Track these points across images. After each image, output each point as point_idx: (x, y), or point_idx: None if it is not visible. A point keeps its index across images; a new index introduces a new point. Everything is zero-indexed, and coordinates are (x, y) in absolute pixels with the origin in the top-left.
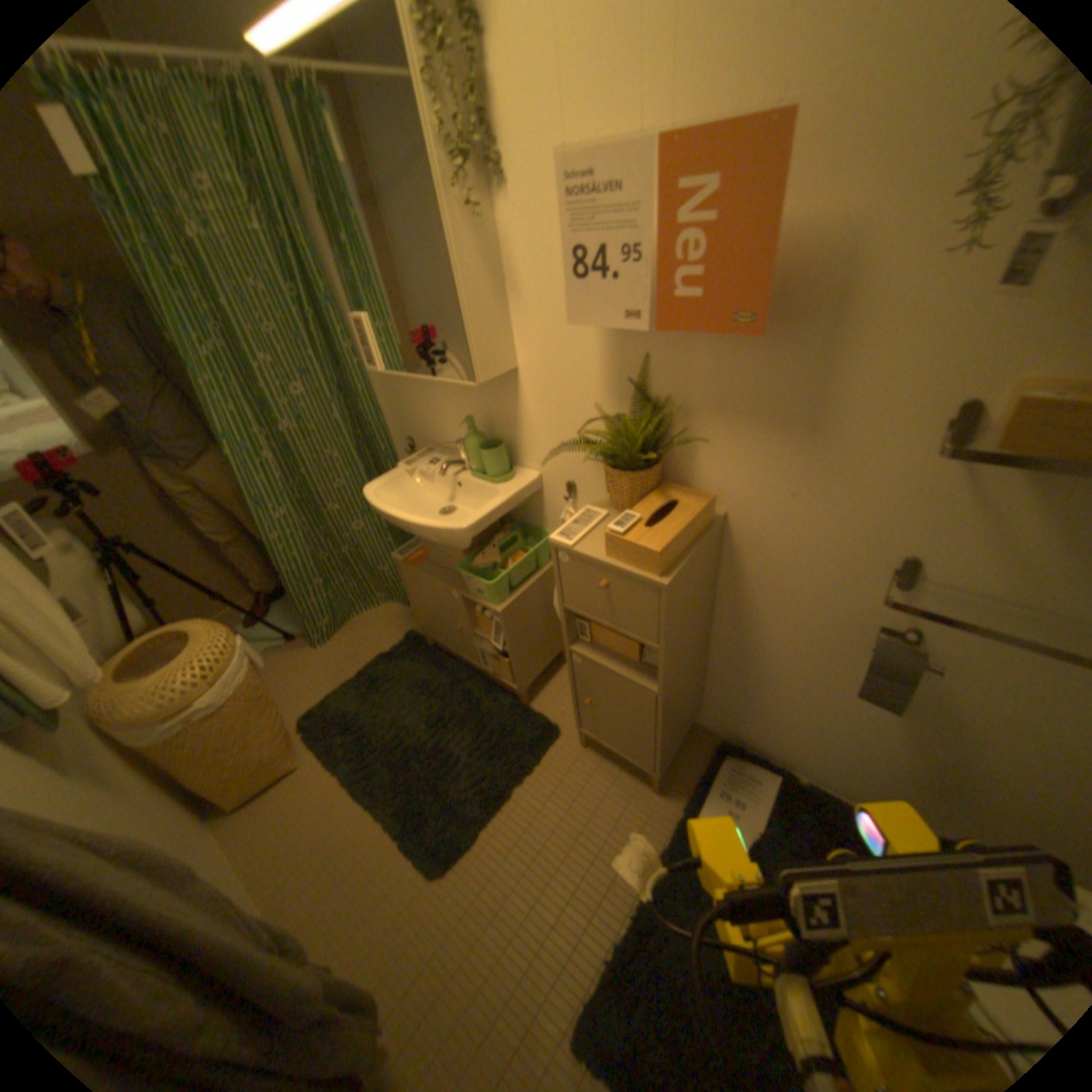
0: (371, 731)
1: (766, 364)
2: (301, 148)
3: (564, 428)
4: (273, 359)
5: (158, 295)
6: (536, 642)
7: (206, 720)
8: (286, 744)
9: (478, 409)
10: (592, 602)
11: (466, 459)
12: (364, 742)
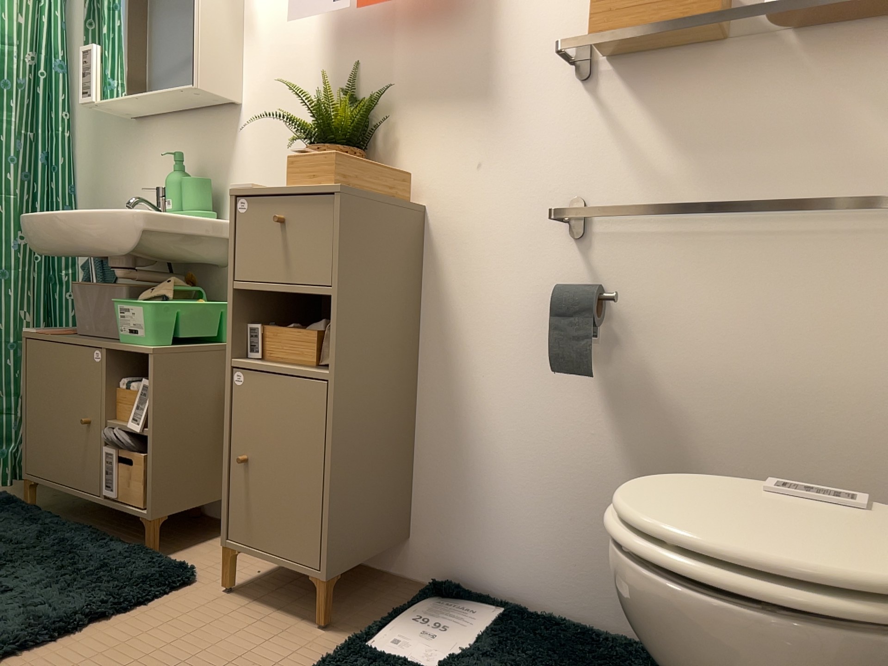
0: None
1: (447, 53)
2: None
3: (282, 159)
4: None
5: None
6: (199, 441)
7: None
8: None
9: (198, 163)
10: (270, 259)
11: (169, 209)
12: None
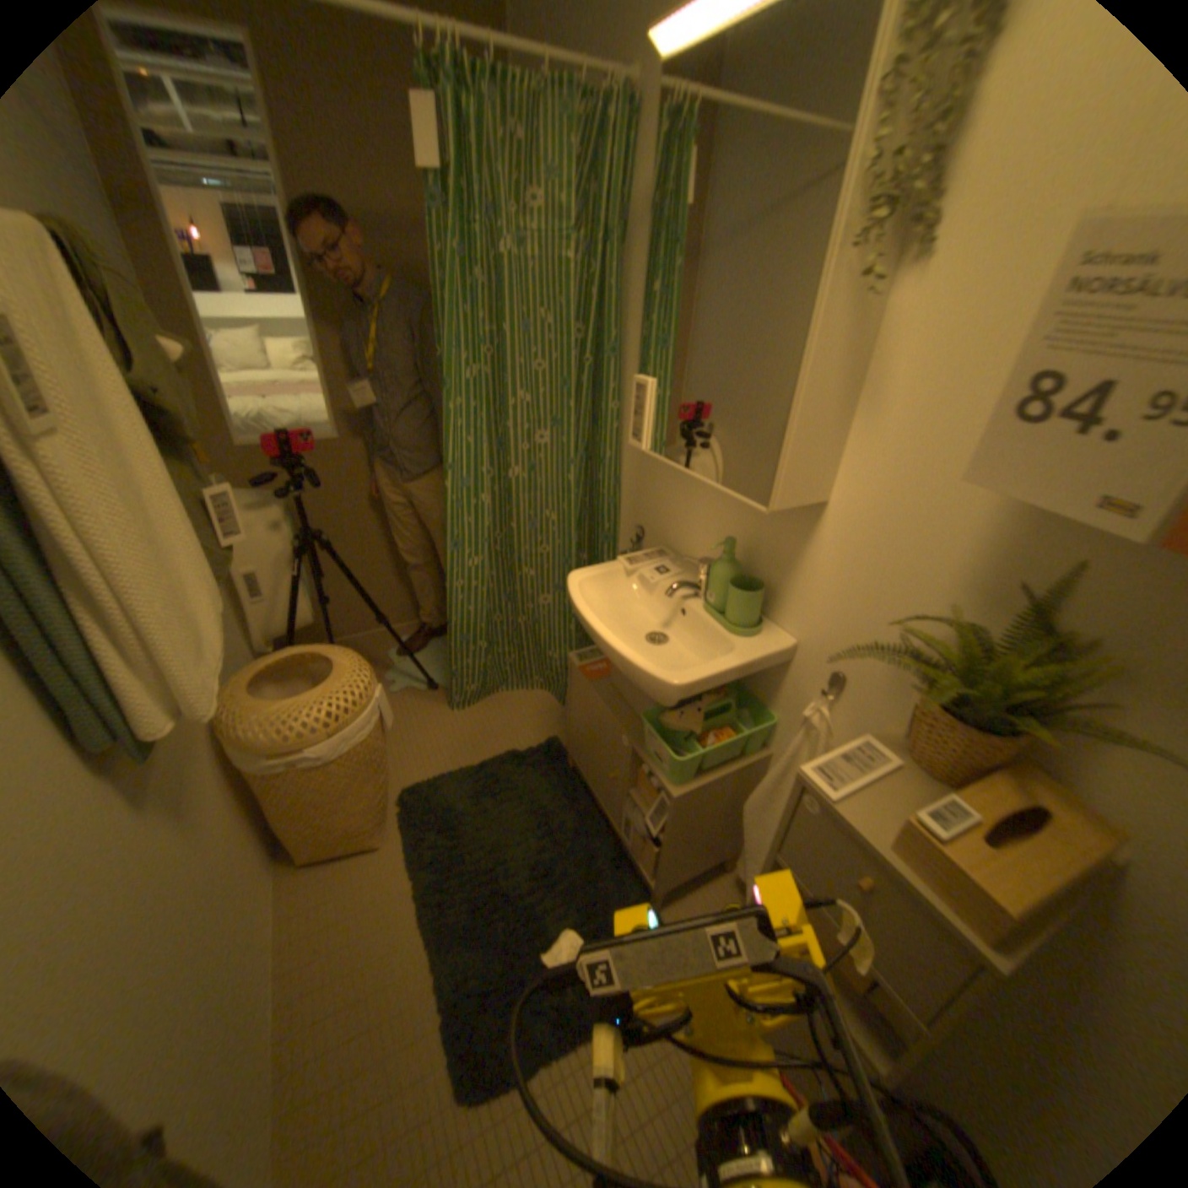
0: (470, 846)
1: None
2: (656, 177)
3: (868, 604)
4: (533, 399)
5: (448, 305)
6: (703, 844)
7: (311, 771)
8: (380, 819)
9: (746, 530)
10: (833, 890)
11: (705, 584)
12: (458, 857)
